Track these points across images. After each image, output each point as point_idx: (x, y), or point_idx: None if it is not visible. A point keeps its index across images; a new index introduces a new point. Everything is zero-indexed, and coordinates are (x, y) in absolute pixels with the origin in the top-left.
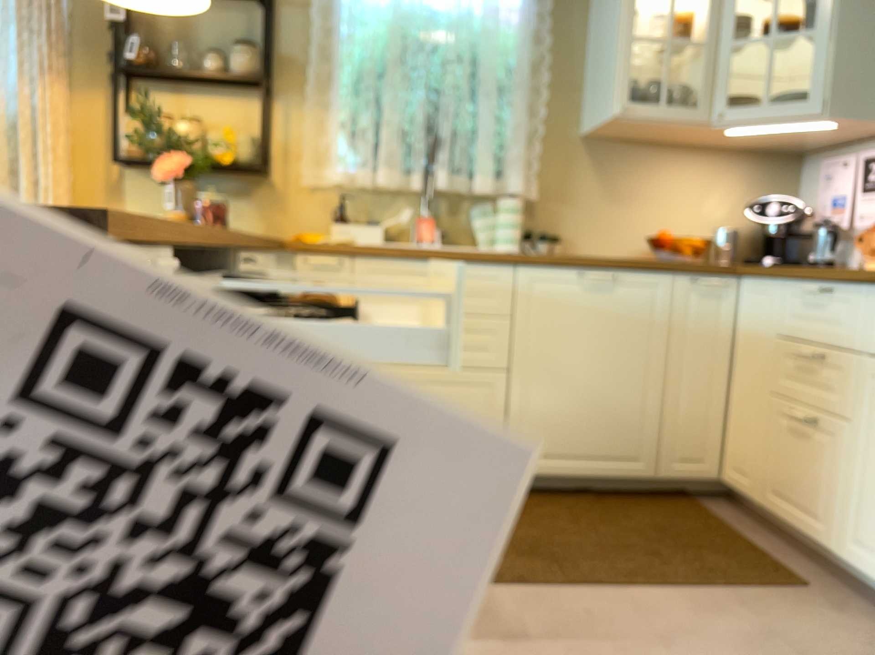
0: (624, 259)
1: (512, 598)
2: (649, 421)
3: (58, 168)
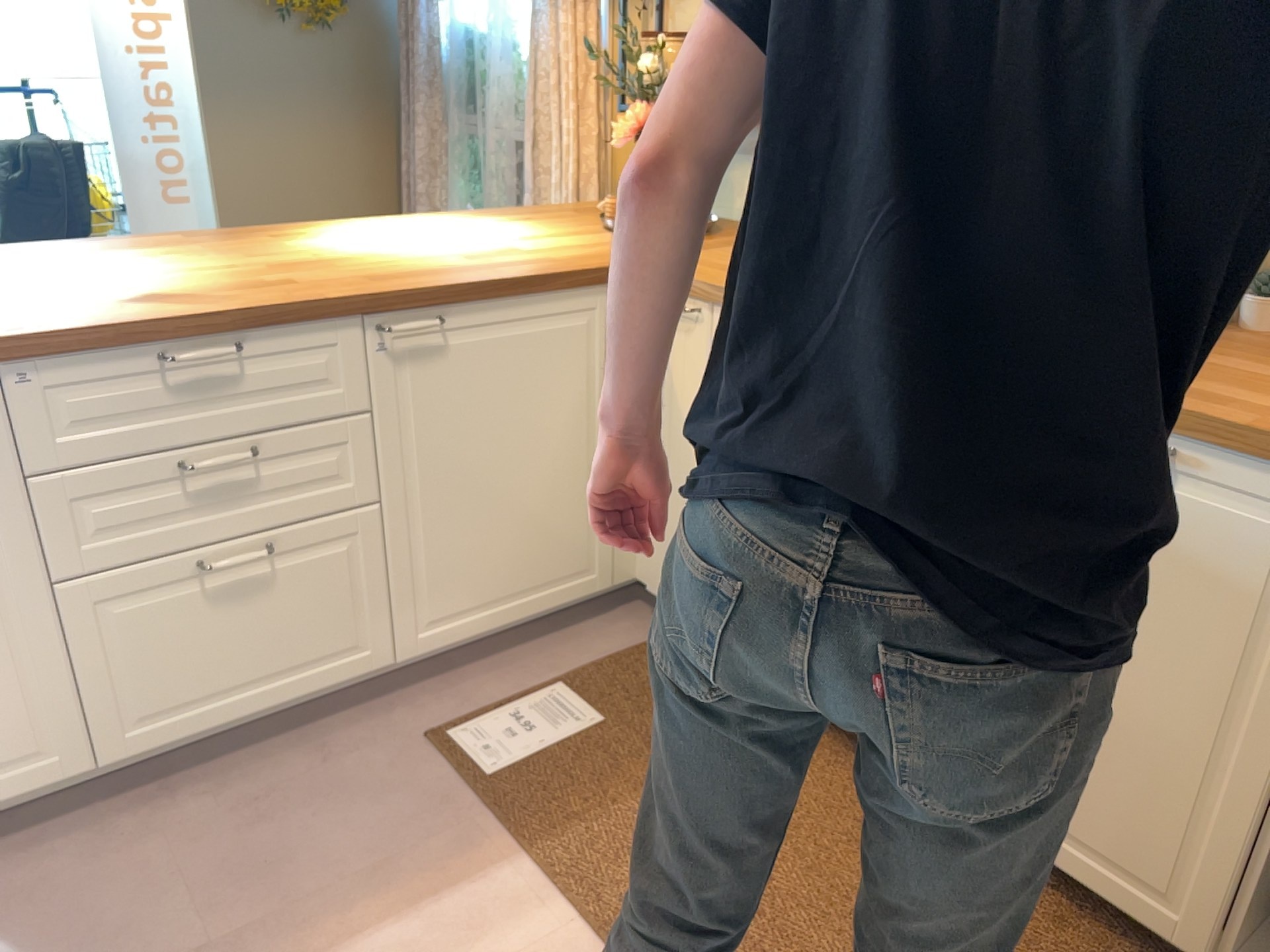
0: (1257, 409)
1: (556, 936)
2: (1210, 834)
3: (585, 121)
